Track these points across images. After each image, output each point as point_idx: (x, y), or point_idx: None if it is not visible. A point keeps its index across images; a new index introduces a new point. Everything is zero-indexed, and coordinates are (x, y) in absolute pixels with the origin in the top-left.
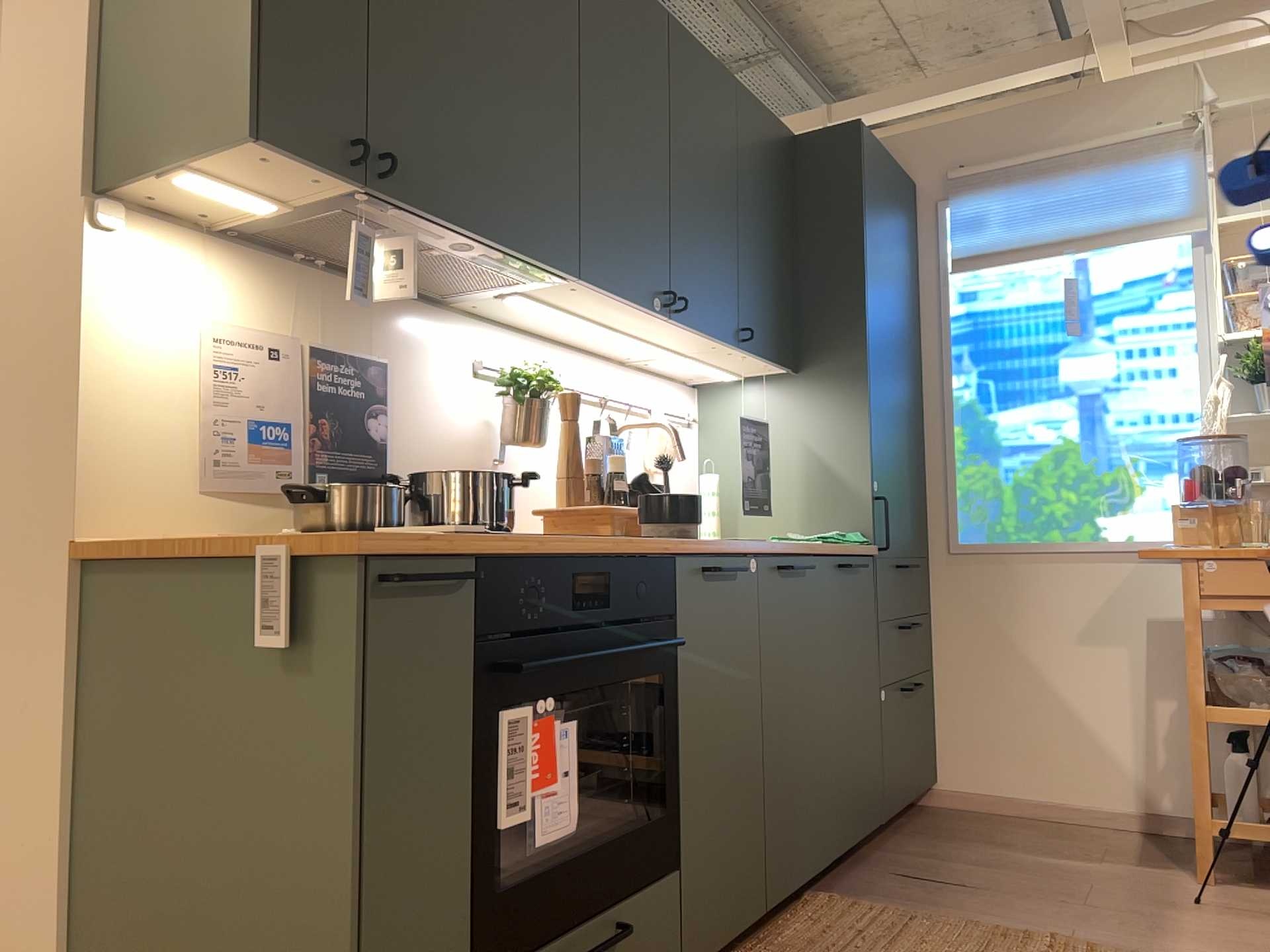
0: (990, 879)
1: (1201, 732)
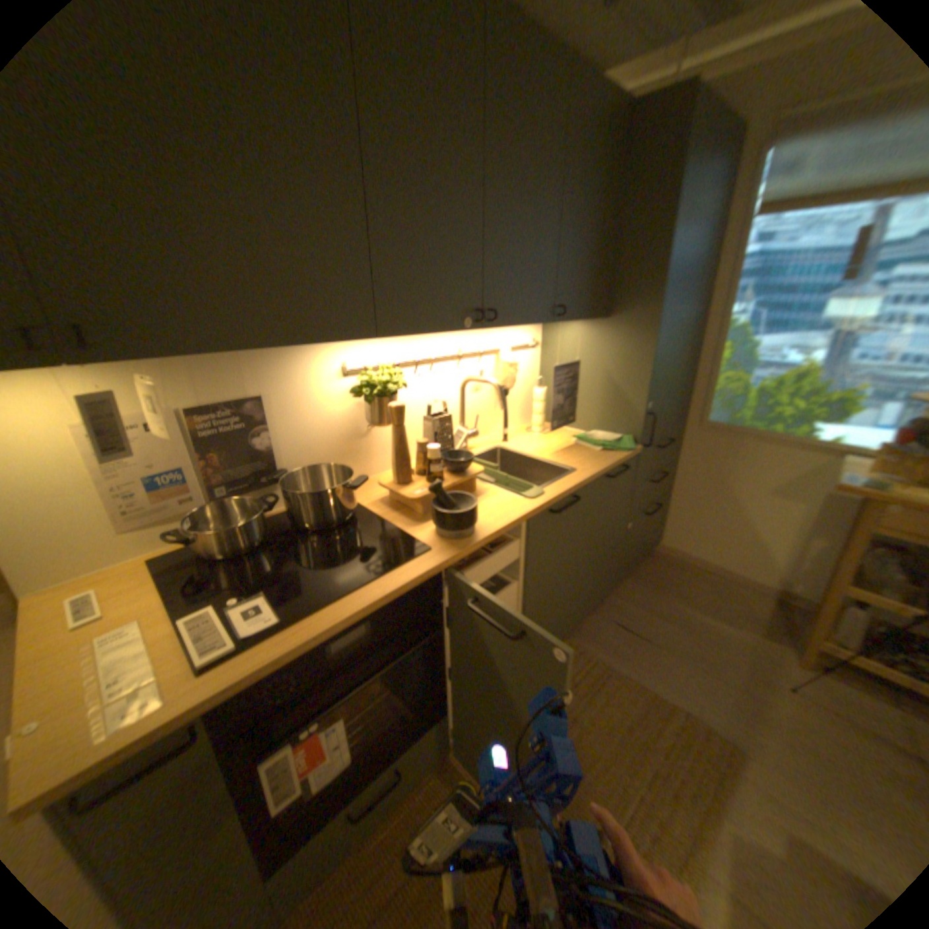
0: (666, 638)
1: (836, 601)
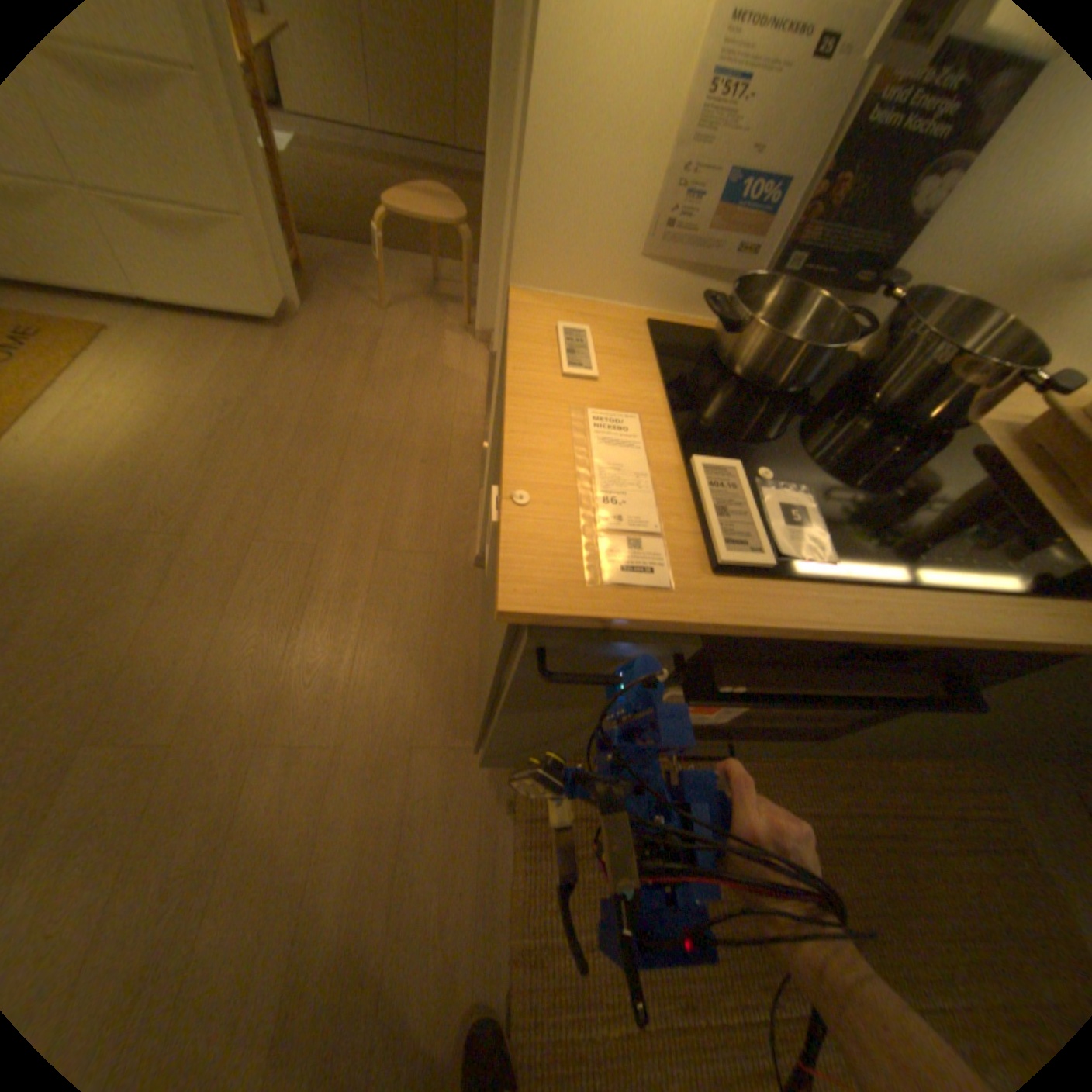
0: None
1: None
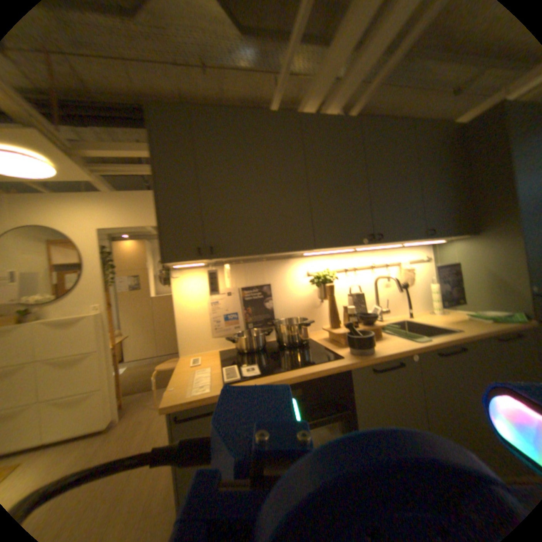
0: None
1: None
